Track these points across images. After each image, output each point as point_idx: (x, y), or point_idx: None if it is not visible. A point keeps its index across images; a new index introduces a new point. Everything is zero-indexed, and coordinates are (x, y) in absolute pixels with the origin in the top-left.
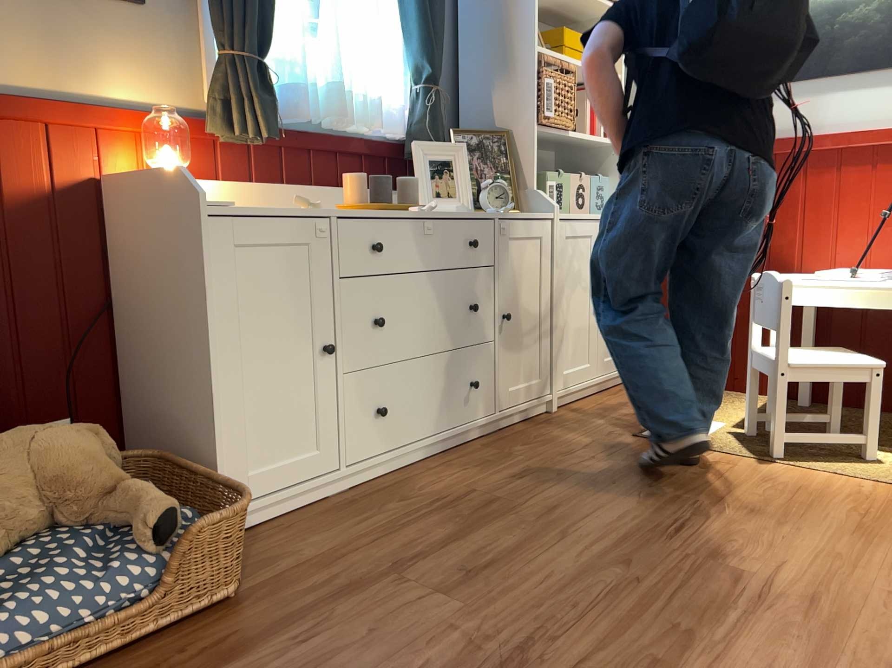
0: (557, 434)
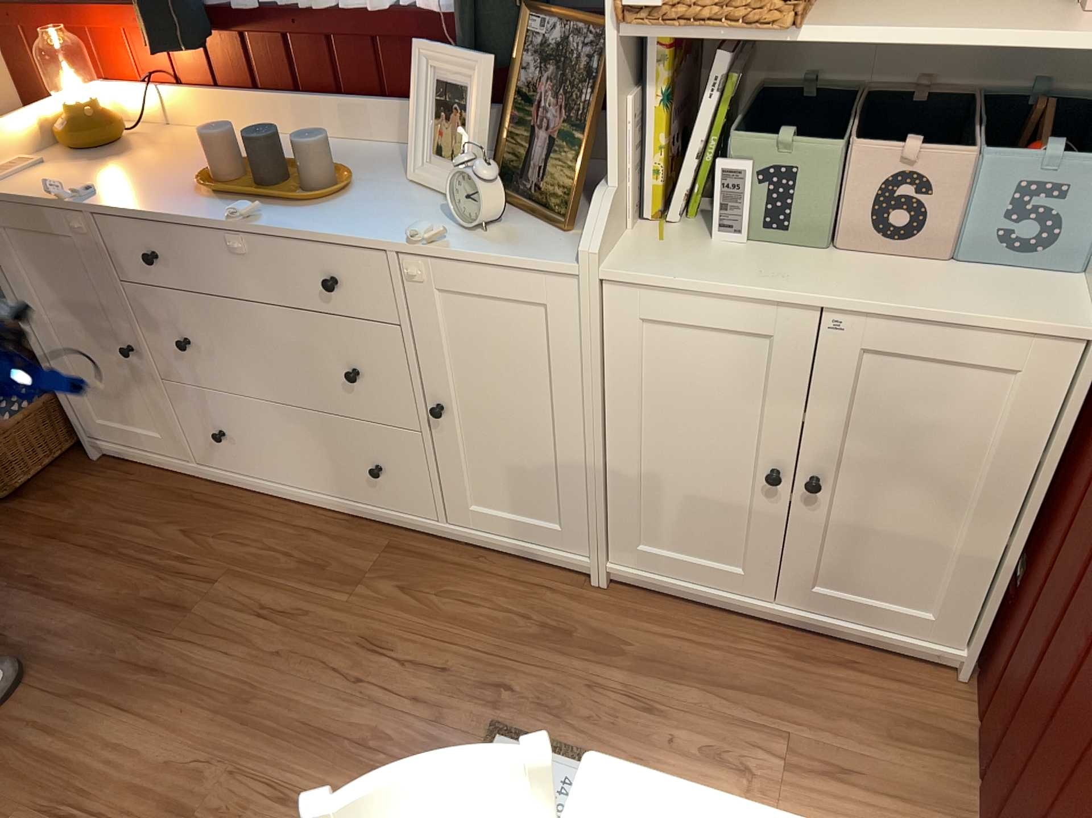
0: (472, 610)
